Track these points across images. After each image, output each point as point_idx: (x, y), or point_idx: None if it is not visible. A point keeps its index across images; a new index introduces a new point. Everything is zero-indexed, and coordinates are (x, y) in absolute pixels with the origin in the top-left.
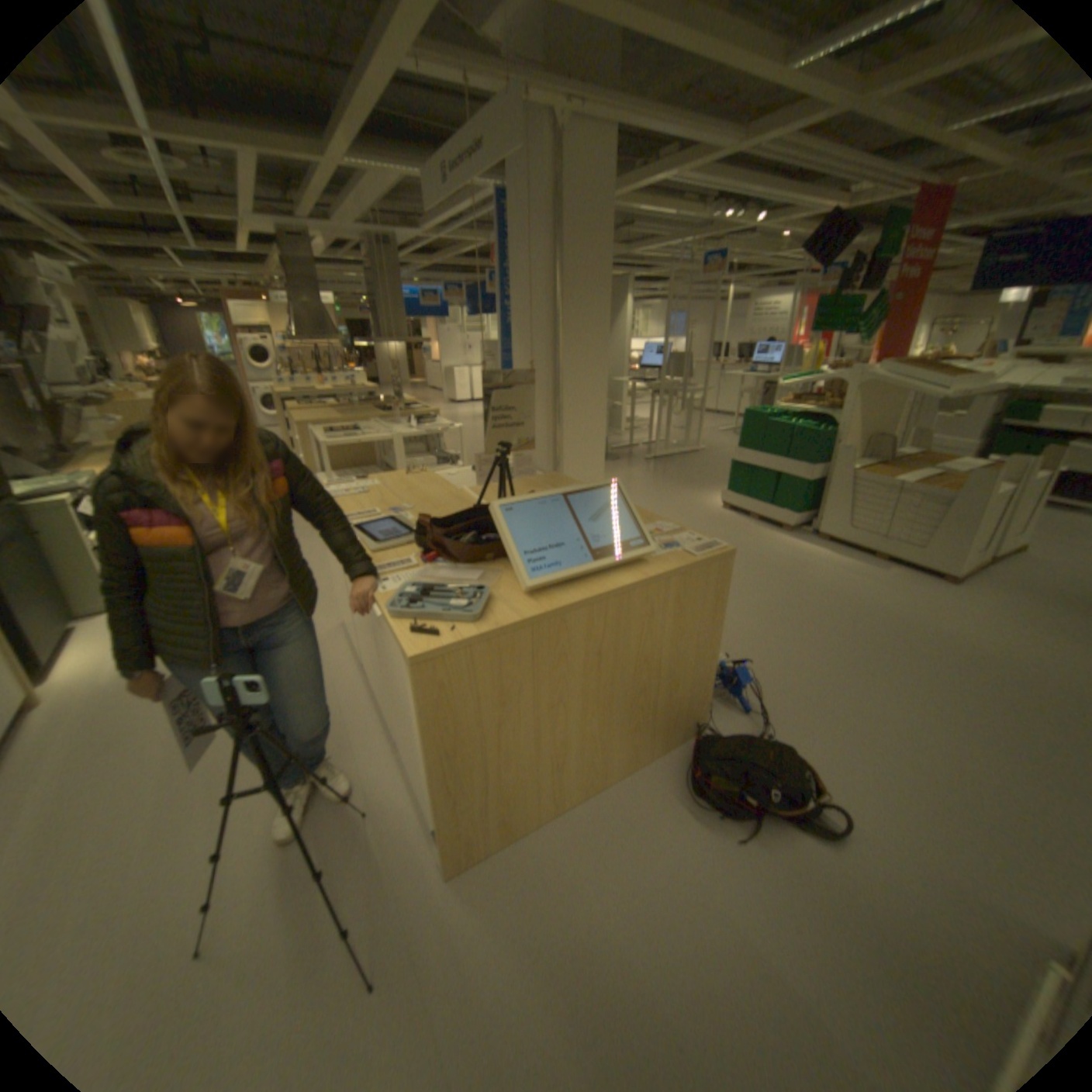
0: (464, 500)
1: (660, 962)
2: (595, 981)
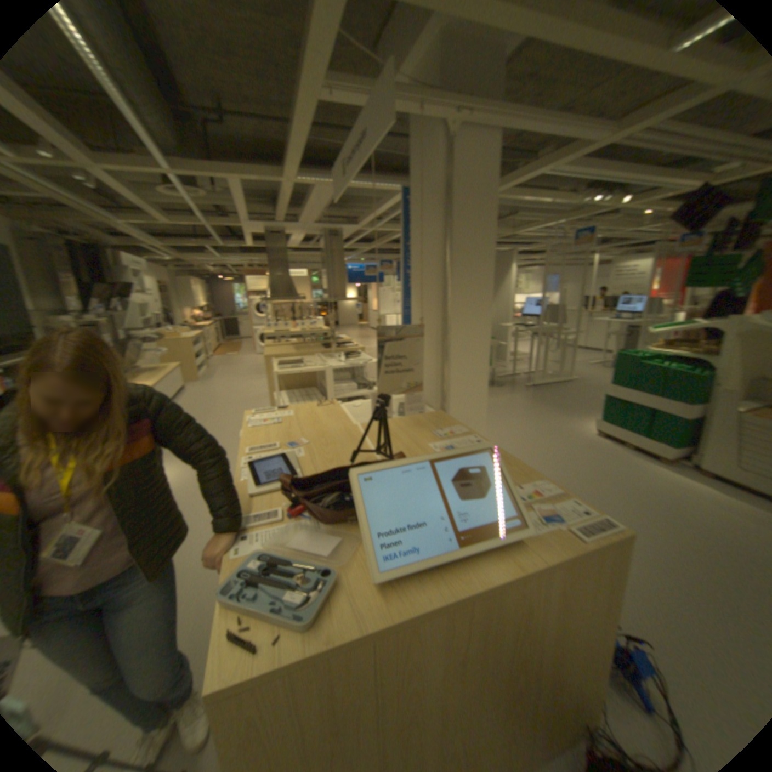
0: (355, 434)
1: None
2: None
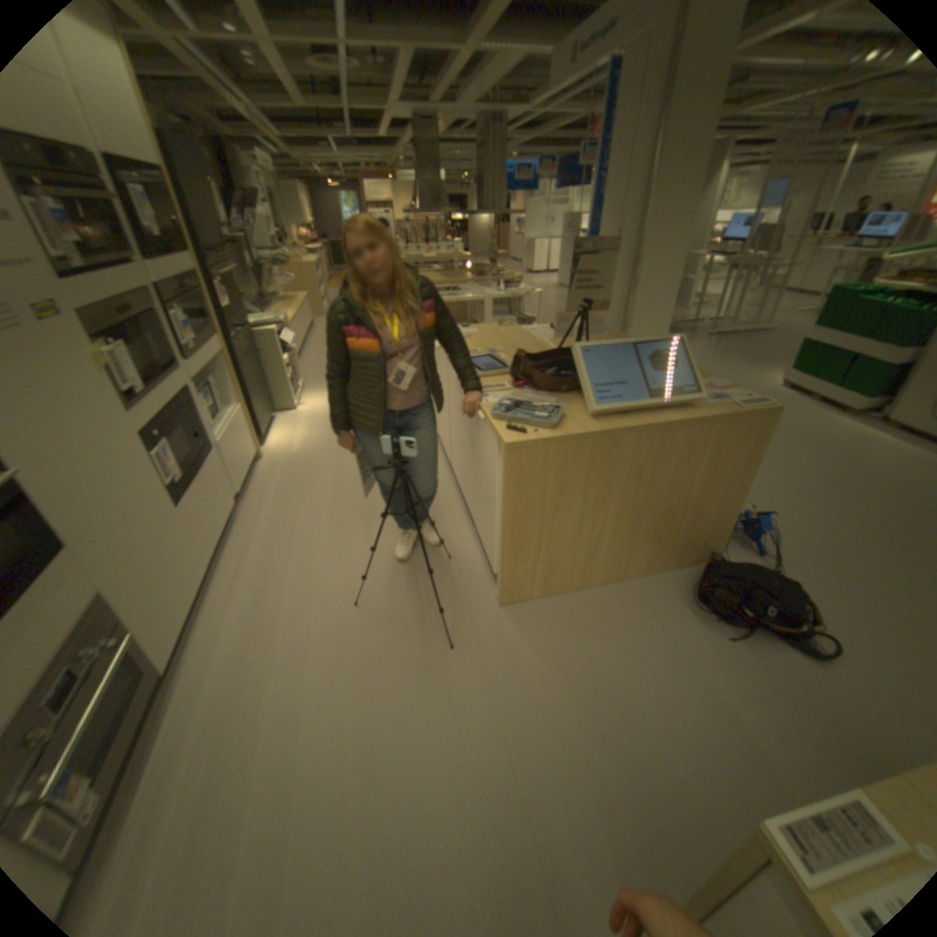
0: (543, 349)
1: (648, 692)
2: (598, 688)
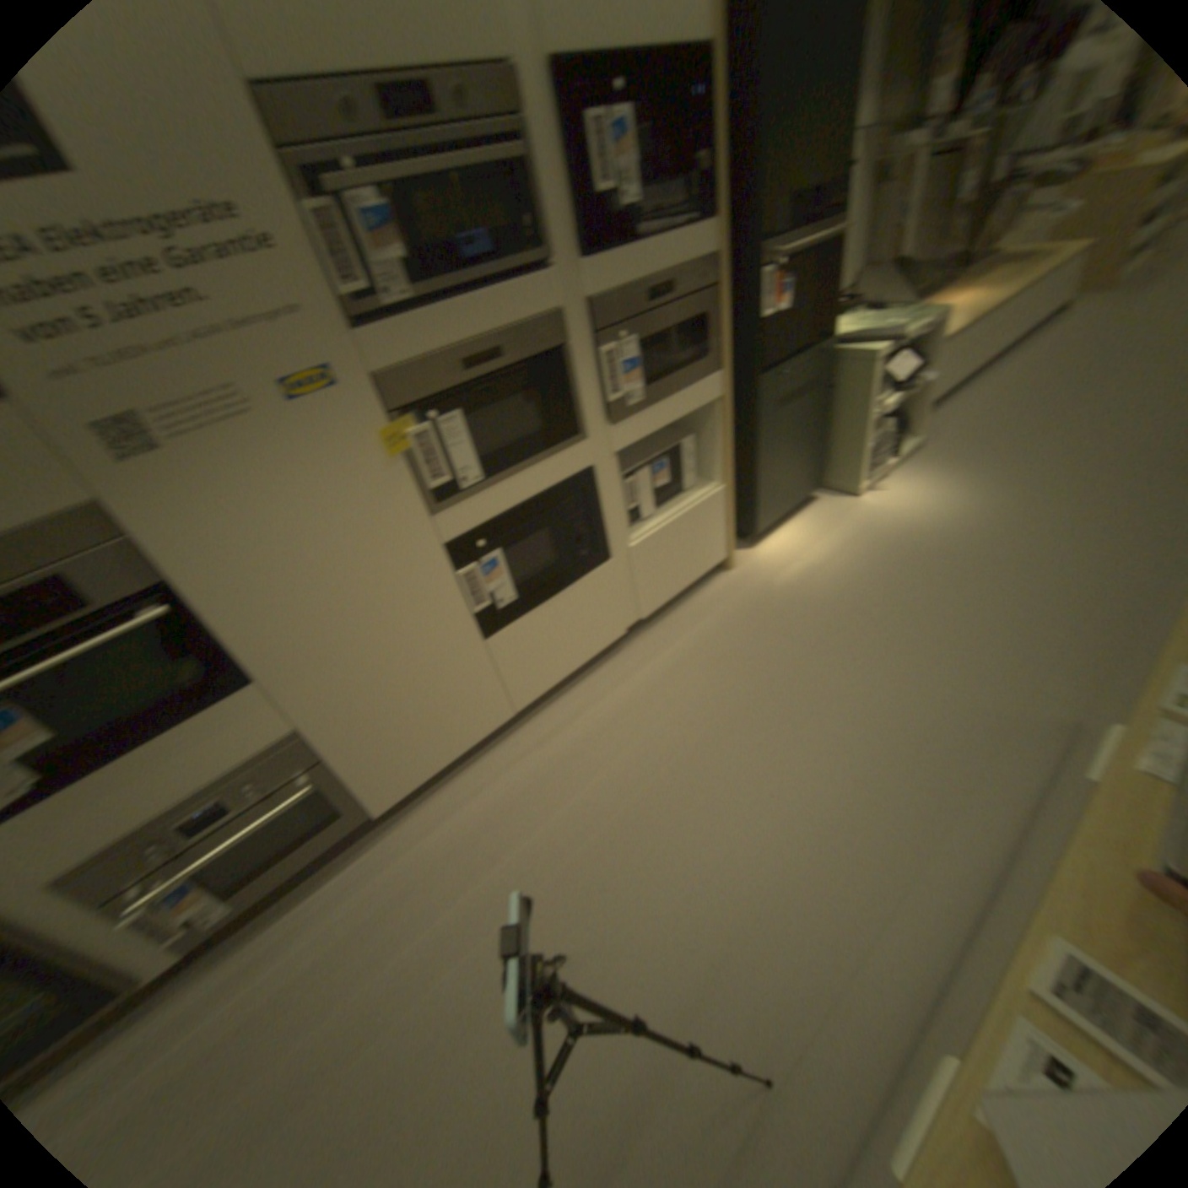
0: None
1: None
2: None
